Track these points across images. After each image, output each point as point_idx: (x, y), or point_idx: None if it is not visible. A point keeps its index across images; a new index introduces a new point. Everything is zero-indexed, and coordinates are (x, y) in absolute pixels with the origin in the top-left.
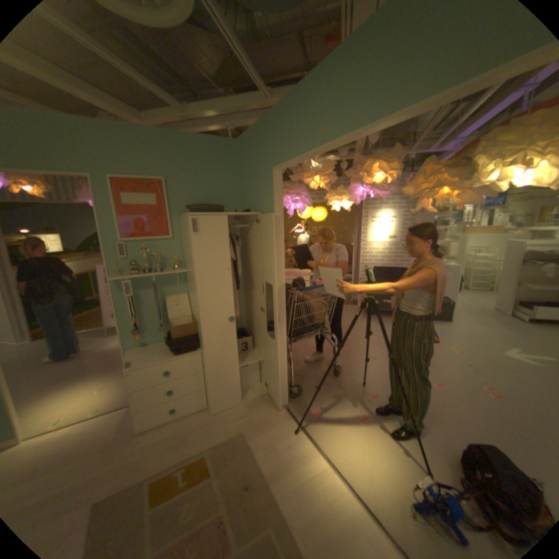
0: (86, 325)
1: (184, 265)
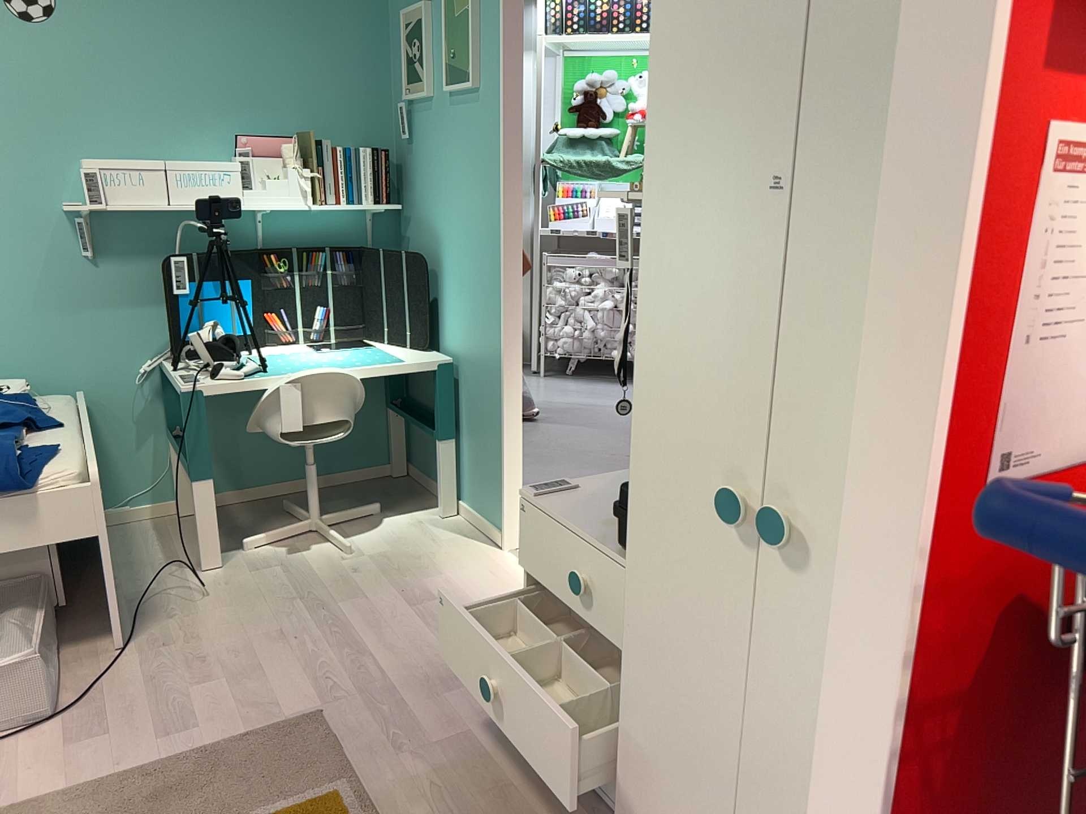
0: None
1: None
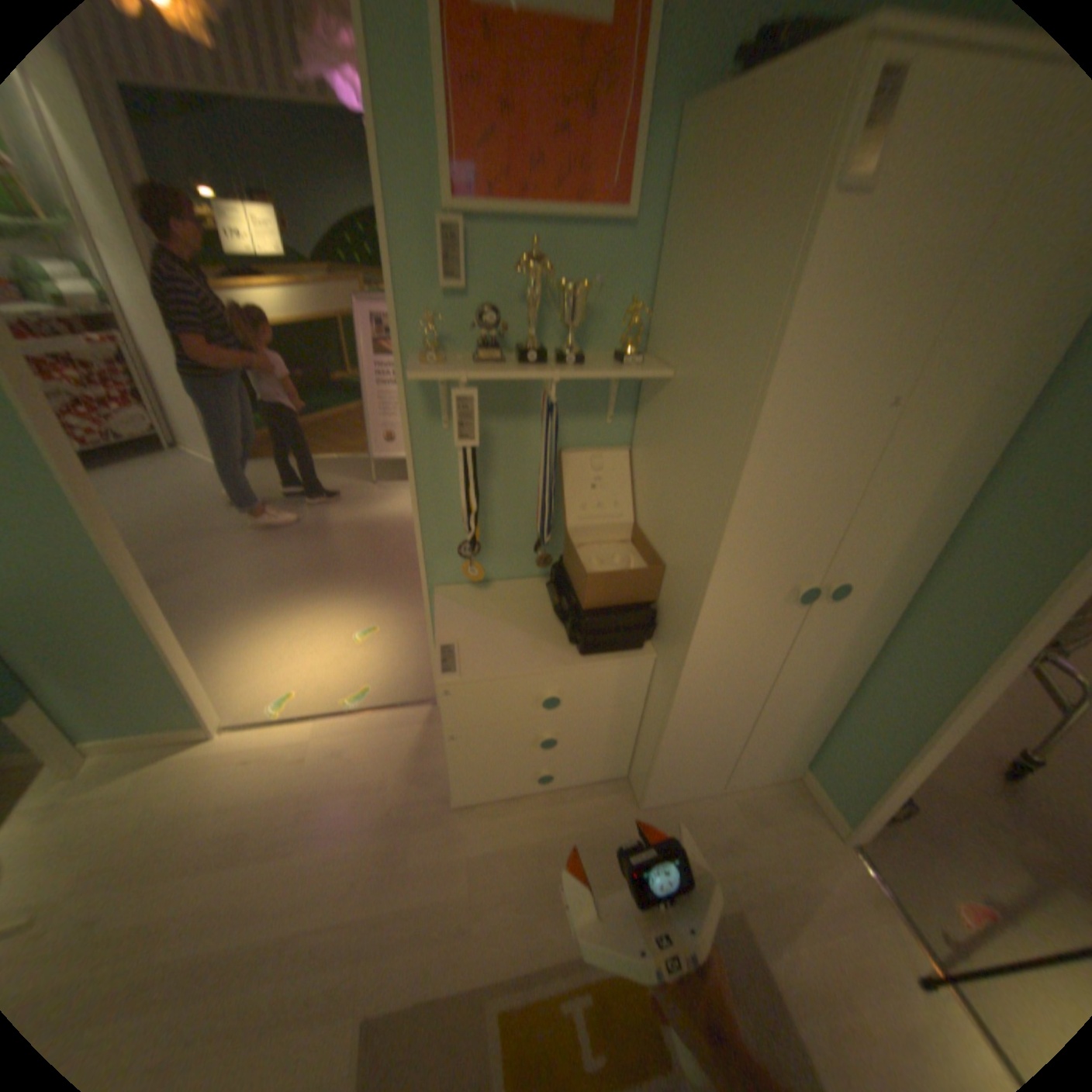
0: (334, 439)
1: (644, 343)
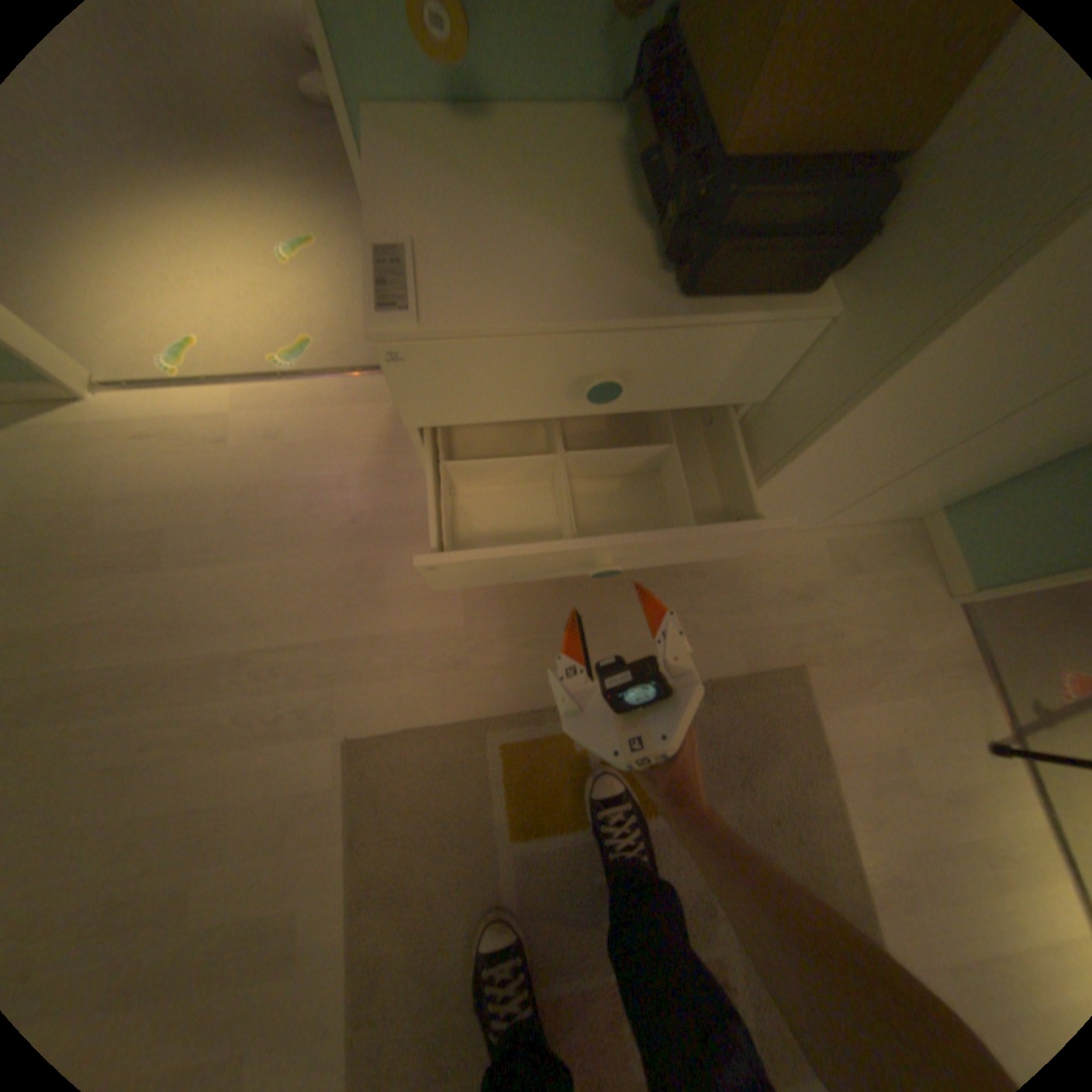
0: None
1: None
